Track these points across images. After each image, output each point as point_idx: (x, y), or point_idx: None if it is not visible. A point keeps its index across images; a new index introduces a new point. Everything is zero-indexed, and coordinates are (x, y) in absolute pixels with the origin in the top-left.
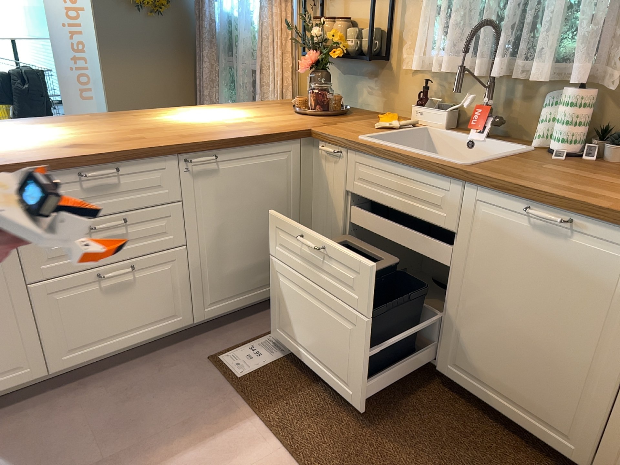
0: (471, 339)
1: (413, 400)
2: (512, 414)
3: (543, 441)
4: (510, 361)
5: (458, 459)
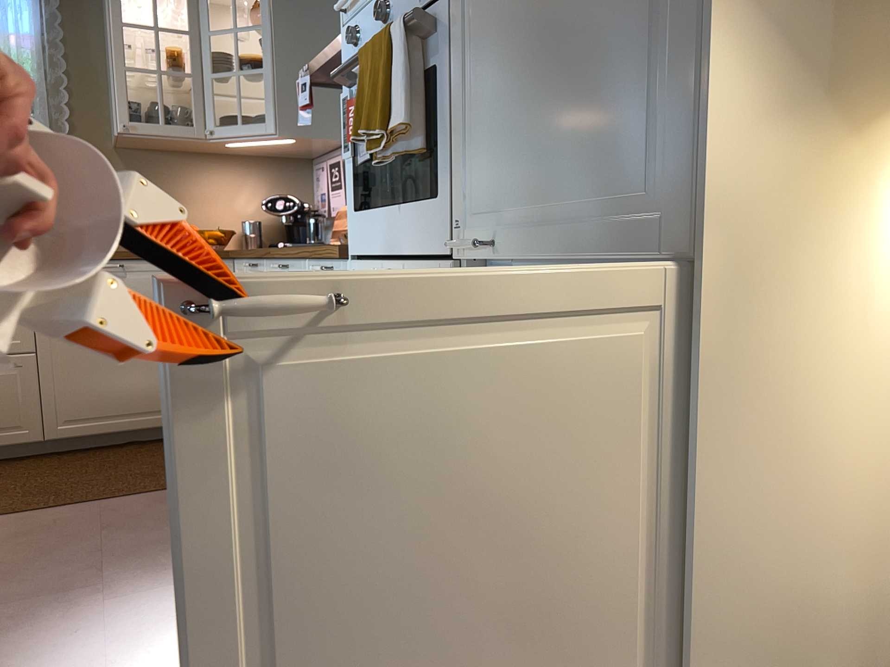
0: (73, 388)
1: (45, 469)
2: (127, 425)
3: (154, 427)
4: (111, 384)
5: (118, 464)
